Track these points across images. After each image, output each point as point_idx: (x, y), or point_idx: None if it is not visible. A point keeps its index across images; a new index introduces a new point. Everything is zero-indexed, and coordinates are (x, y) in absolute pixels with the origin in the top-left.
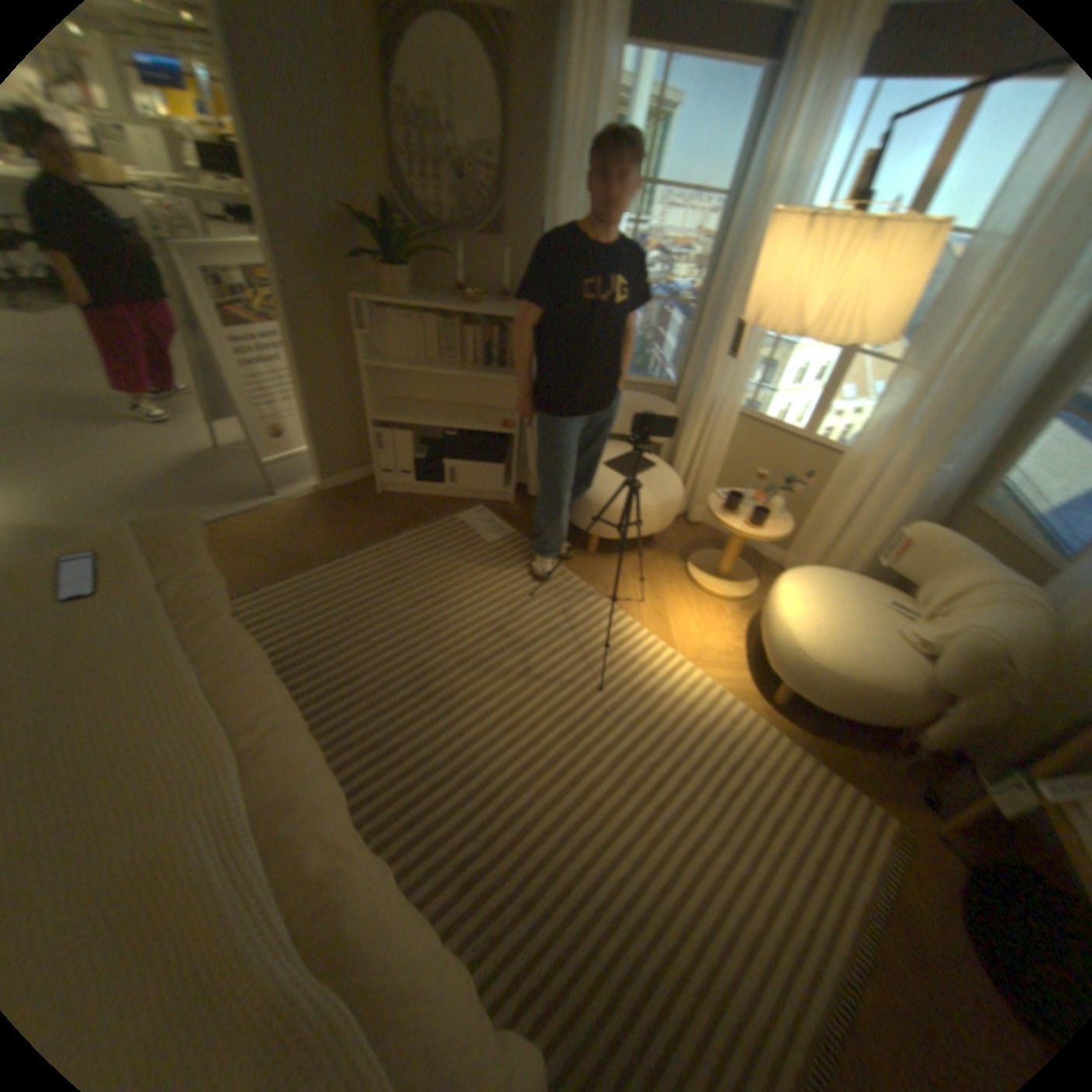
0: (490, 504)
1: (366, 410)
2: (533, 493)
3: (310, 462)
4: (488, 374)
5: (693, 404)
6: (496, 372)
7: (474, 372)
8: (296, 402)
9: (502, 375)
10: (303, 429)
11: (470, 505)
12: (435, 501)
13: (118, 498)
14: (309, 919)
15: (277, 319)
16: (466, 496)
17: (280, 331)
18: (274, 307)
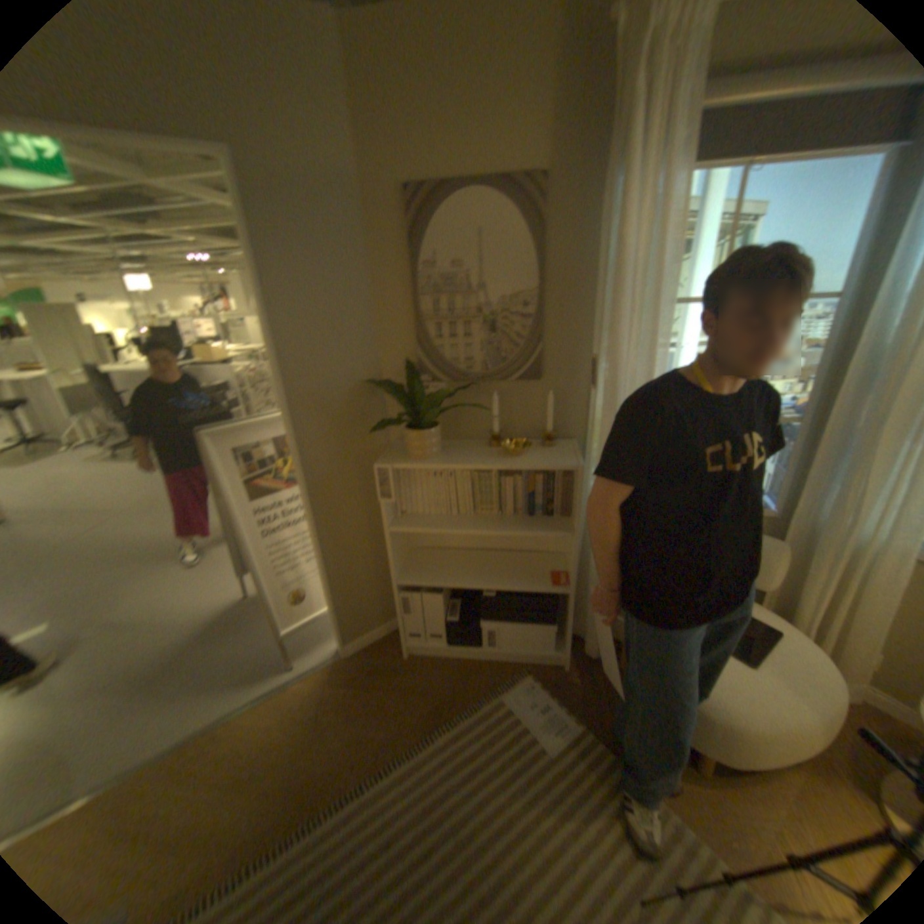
0: (541, 669)
1: (395, 574)
2: (596, 654)
3: (334, 625)
4: (537, 527)
5: (818, 540)
6: (545, 523)
7: (519, 526)
8: (321, 568)
9: (554, 528)
10: (327, 594)
11: (517, 671)
12: (474, 667)
13: (140, 678)
14: None
15: (303, 491)
16: (511, 659)
17: (306, 501)
18: (301, 480)
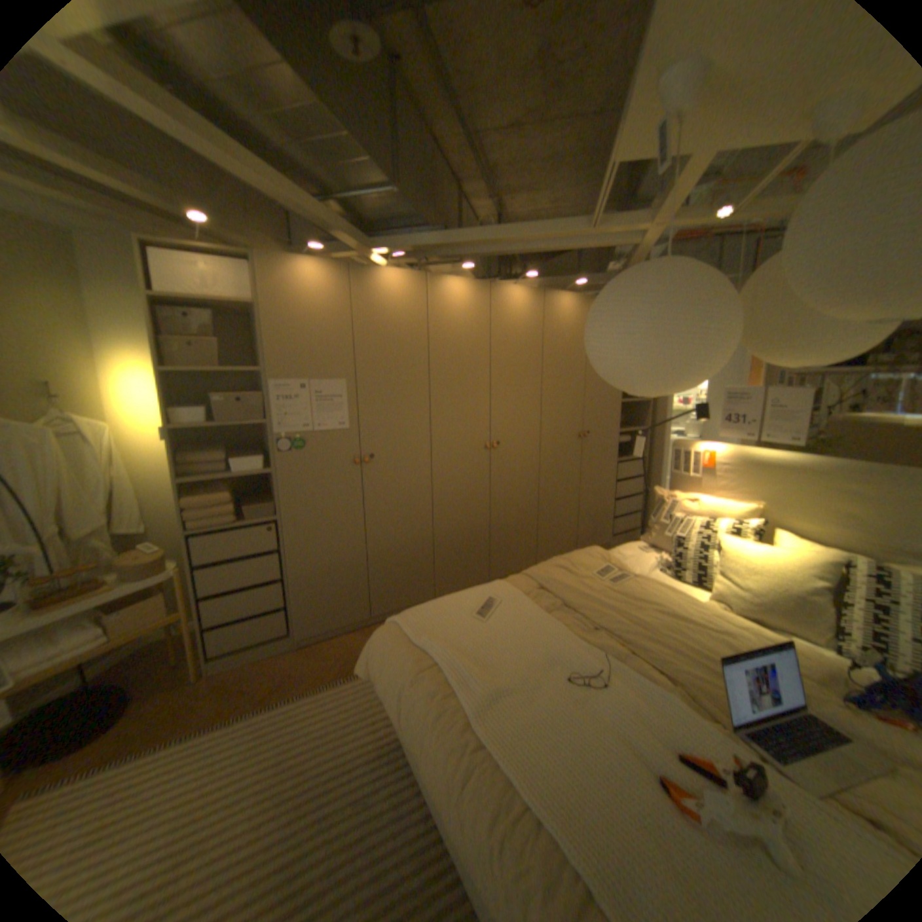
0: None
1: None
2: None
3: None
4: None
5: None
6: None
7: None
8: None
9: None
10: None
11: None
12: None
13: None
14: (426, 668)
15: None
16: None
17: None
18: None
